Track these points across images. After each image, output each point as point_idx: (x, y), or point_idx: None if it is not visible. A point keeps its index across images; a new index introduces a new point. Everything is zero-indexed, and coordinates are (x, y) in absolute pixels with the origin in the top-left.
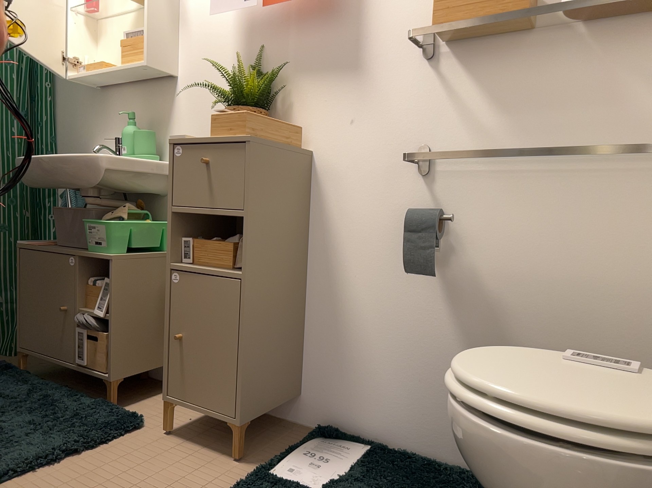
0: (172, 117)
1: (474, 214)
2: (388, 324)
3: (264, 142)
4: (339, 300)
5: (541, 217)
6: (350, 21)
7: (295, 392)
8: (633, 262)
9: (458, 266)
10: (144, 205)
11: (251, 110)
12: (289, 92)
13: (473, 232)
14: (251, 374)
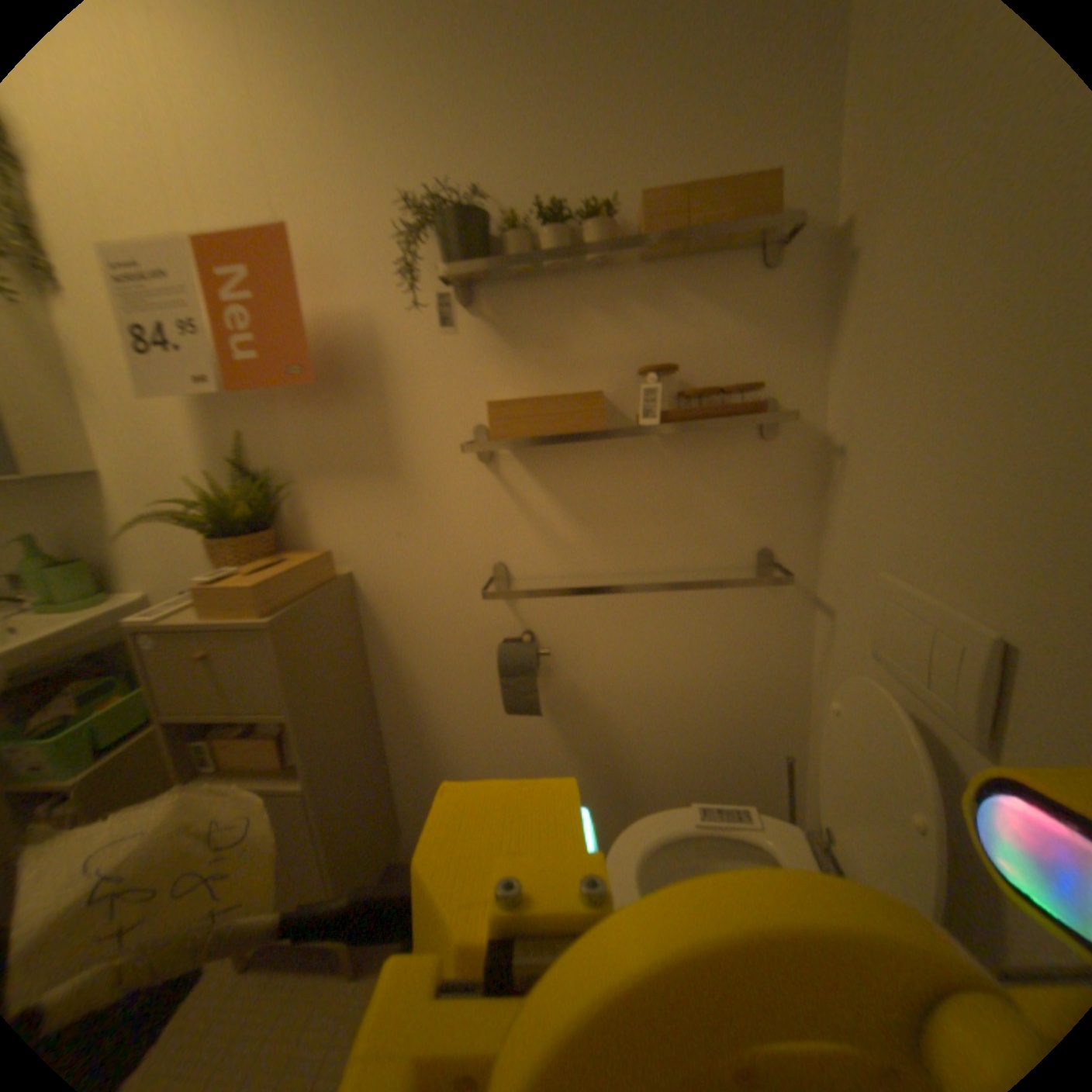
0: (98, 527)
1: (571, 633)
2: (493, 754)
3: (286, 613)
4: (427, 738)
5: (642, 631)
6: (369, 399)
7: (395, 845)
8: (732, 666)
9: (561, 687)
10: (92, 674)
11: (244, 534)
12: (296, 494)
13: (572, 652)
14: (344, 890)
